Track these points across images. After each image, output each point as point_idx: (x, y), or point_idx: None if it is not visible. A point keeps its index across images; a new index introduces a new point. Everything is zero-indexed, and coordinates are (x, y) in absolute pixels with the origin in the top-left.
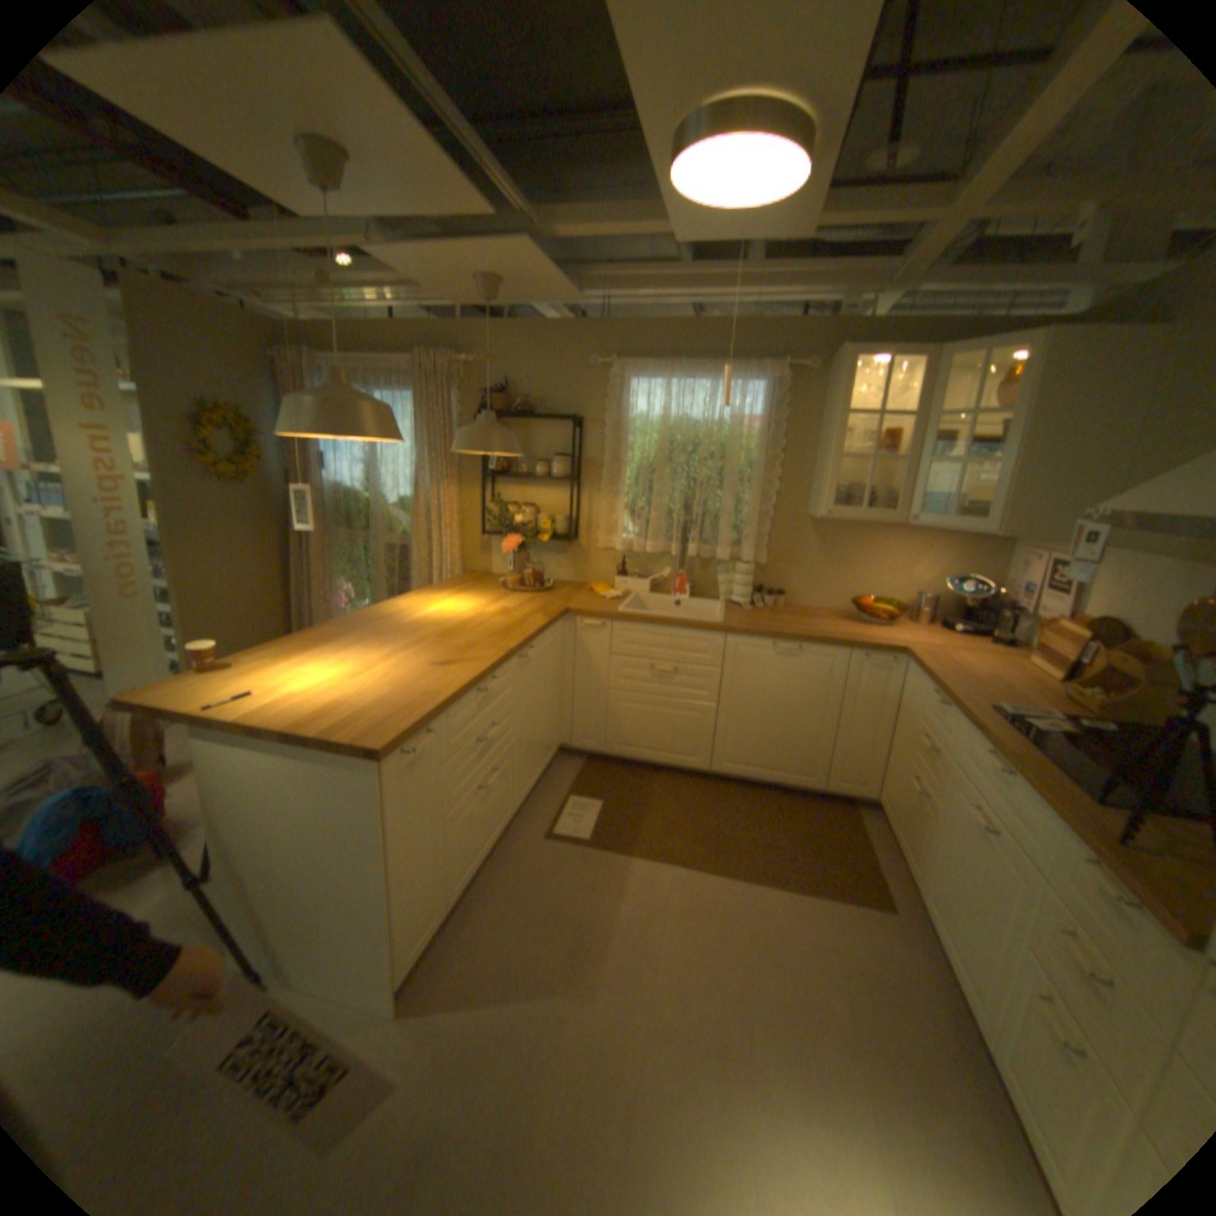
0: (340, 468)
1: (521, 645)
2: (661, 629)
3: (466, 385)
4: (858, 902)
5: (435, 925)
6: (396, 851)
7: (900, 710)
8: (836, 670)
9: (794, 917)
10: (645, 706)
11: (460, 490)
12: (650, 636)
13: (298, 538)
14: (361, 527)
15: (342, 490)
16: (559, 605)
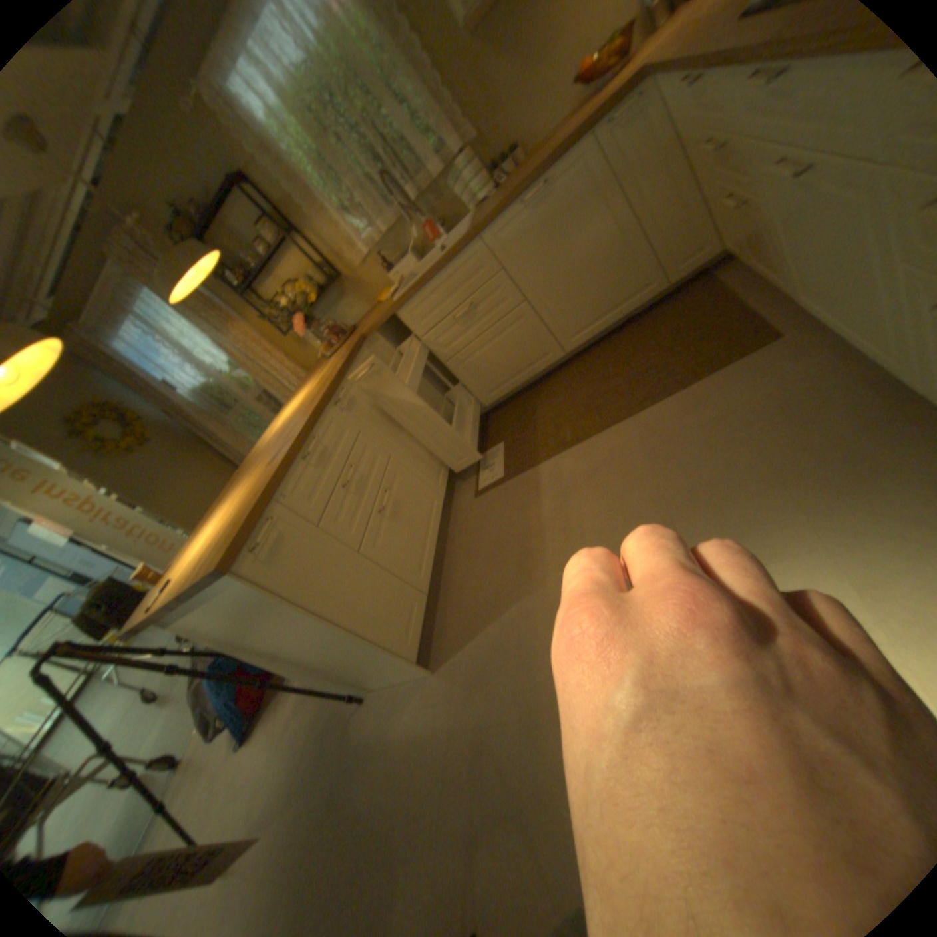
0: (181, 379)
1: (326, 396)
2: (432, 283)
3: (160, 241)
4: (739, 353)
5: (420, 608)
6: (321, 603)
7: (682, 140)
8: (592, 167)
9: (683, 411)
10: (479, 351)
11: (246, 321)
12: (432, 297)
13: (215, 442)
14: (235, 403)
15: (199, 392)
16: (356, 338)
